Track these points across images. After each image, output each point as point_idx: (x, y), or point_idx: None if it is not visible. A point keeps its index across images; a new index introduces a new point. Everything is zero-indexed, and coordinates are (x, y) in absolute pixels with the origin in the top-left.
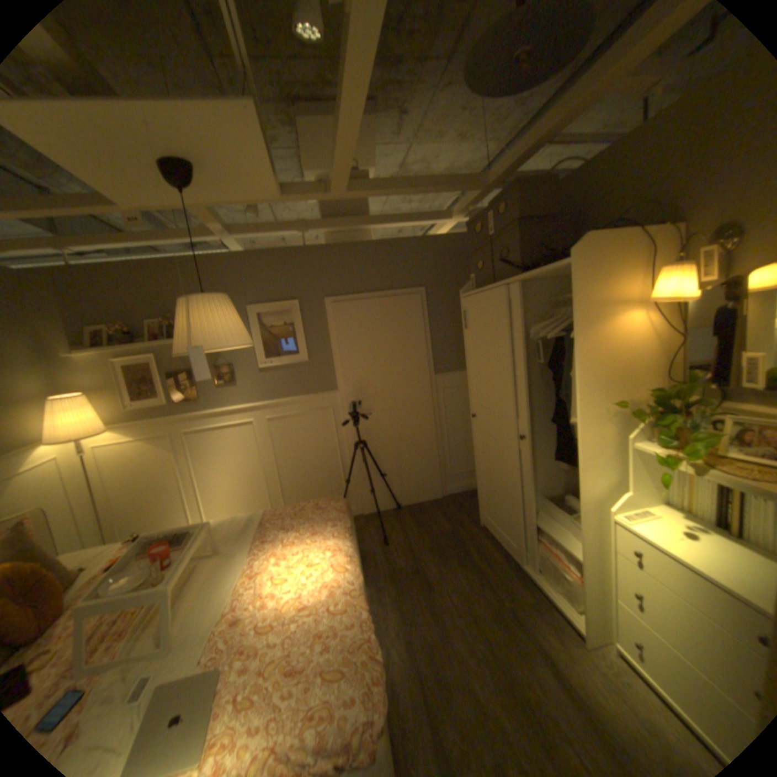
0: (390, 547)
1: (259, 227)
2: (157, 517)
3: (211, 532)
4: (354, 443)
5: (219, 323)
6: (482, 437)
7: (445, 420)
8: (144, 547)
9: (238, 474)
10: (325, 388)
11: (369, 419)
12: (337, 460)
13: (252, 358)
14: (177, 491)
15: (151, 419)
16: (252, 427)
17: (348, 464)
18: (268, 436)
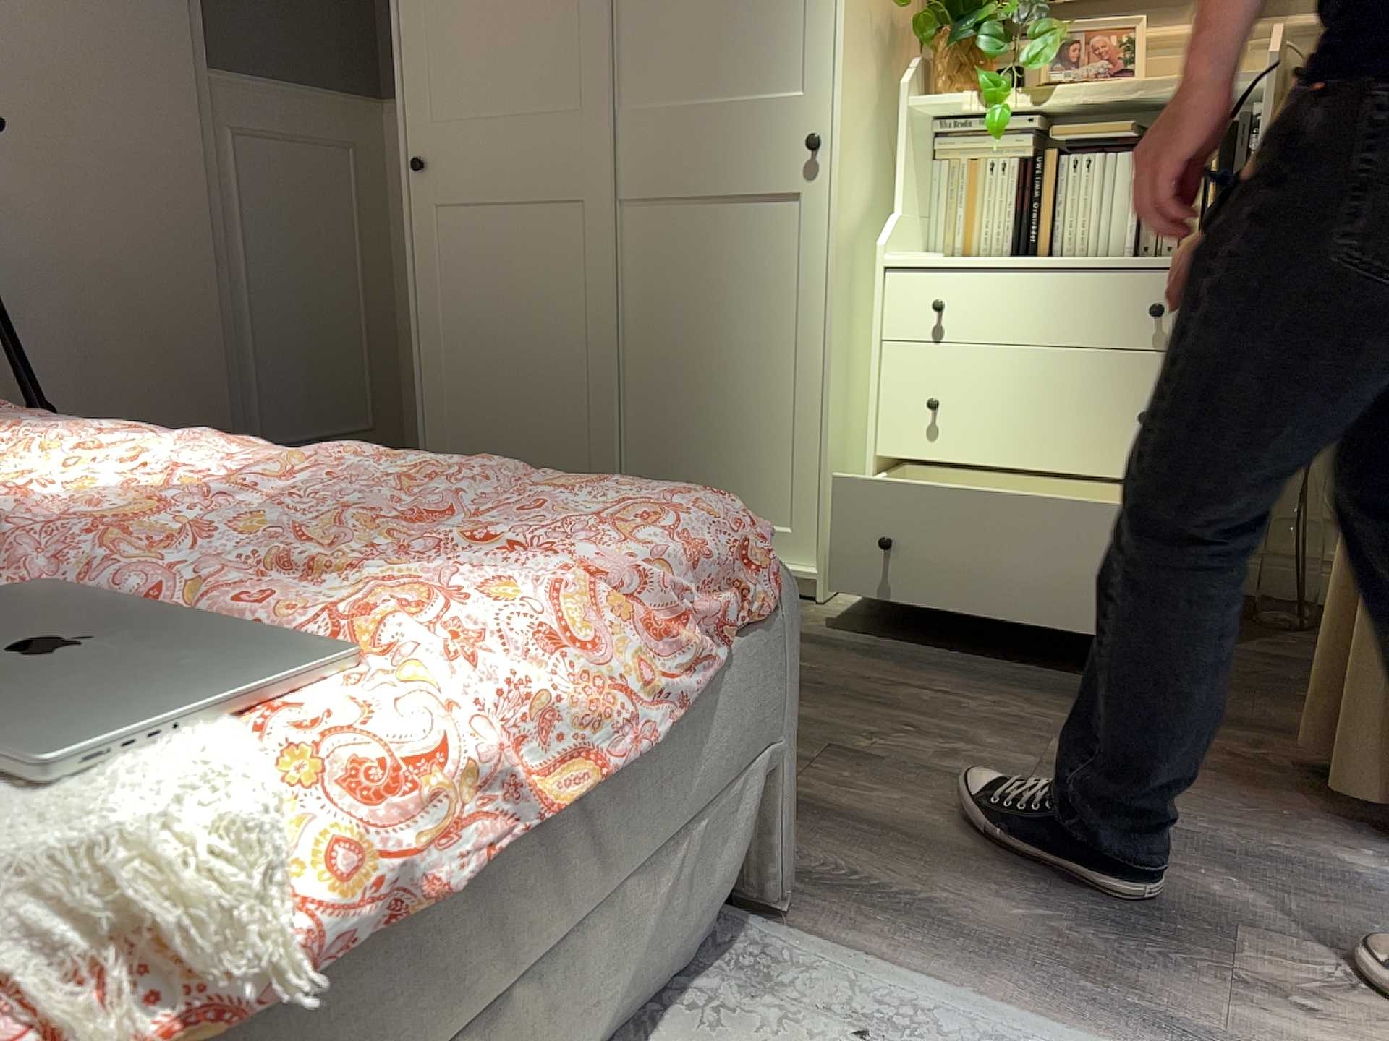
0: None
1: None
2: None
3: None
4: None
5: None
6: (457, 224)
7: (252, 244)
8: None
9: None
10: None
11: None
12: None
13: None
14: None
15: None
16: None
17: None
18: None
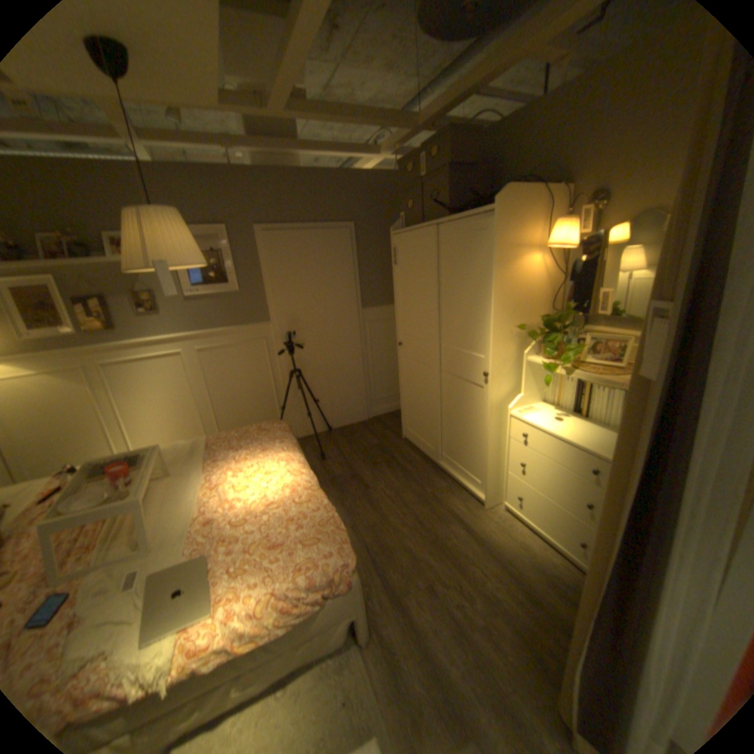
0: (327, 461)
1: (175, 136)
2: (77, 455)
3: (161, 455)
4: (288, 373)
5: (175, 240)
6: (407, 362)
7: (370, 351)
8: (97, 470)
9: (168, 406)
10: (257, 319)
11: (301, 350)
12: (272, 390)
13: (176, 285)
14: (98, 427)
15: (57, 351)
16: (180, 359)
17: (282, 392)
18: (198, 367)
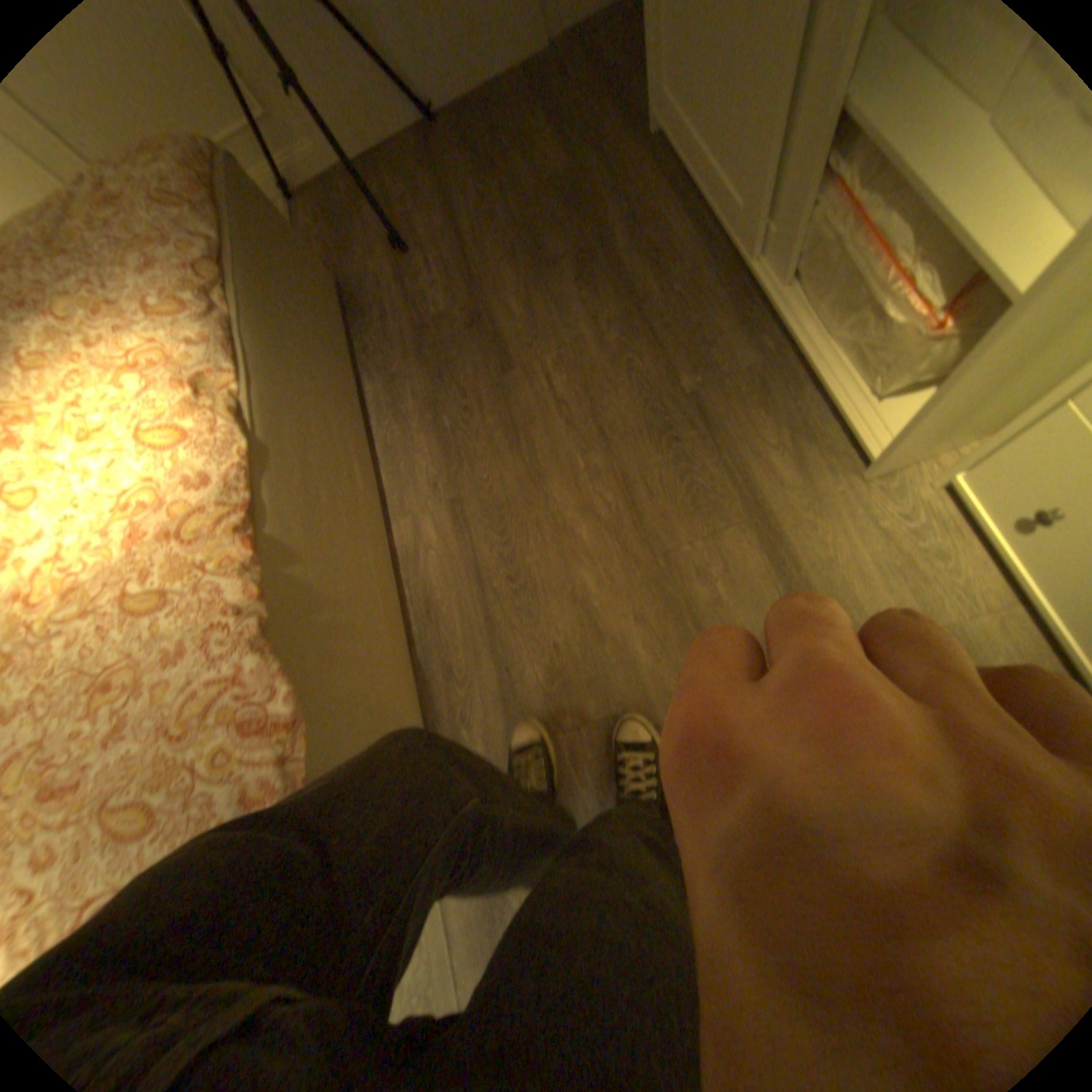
0: (410, 254)
1: None
2: None
3: None
4: None
5: None
6: None
7: None
8: None
9: None
10: None
11: None
12: None
13: None
14: None
15: None
16: None
17: None
18: None
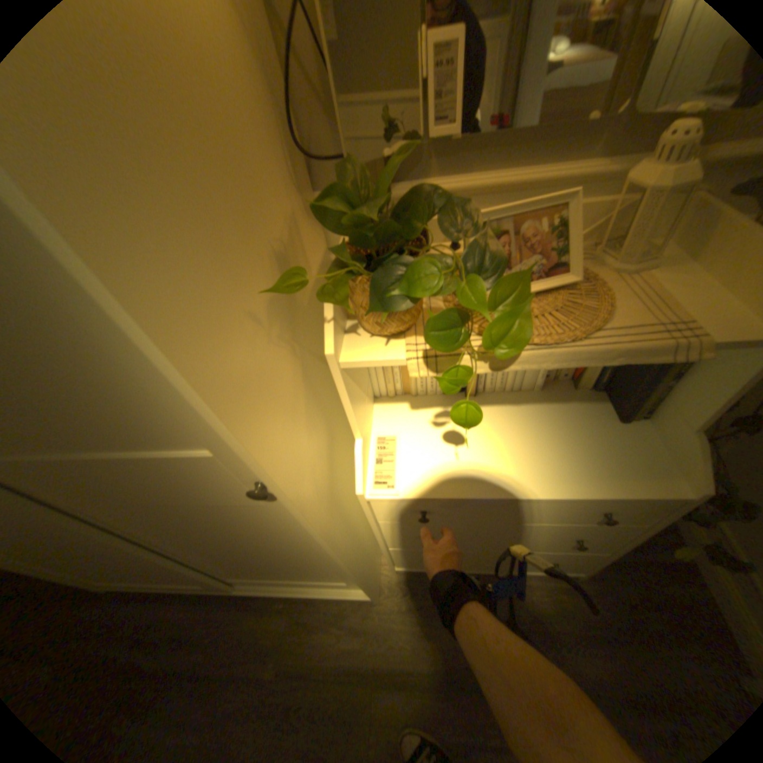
0: None
1: None
2: None
3: None
4: None
5: None
6: None
7: None
8: None
9: None
10: None
11: None
12: None
13: None
14: None
15: None
16: None
17: None
18: None
